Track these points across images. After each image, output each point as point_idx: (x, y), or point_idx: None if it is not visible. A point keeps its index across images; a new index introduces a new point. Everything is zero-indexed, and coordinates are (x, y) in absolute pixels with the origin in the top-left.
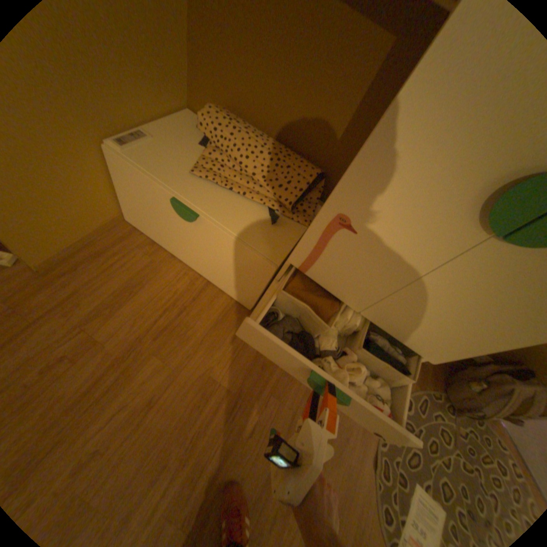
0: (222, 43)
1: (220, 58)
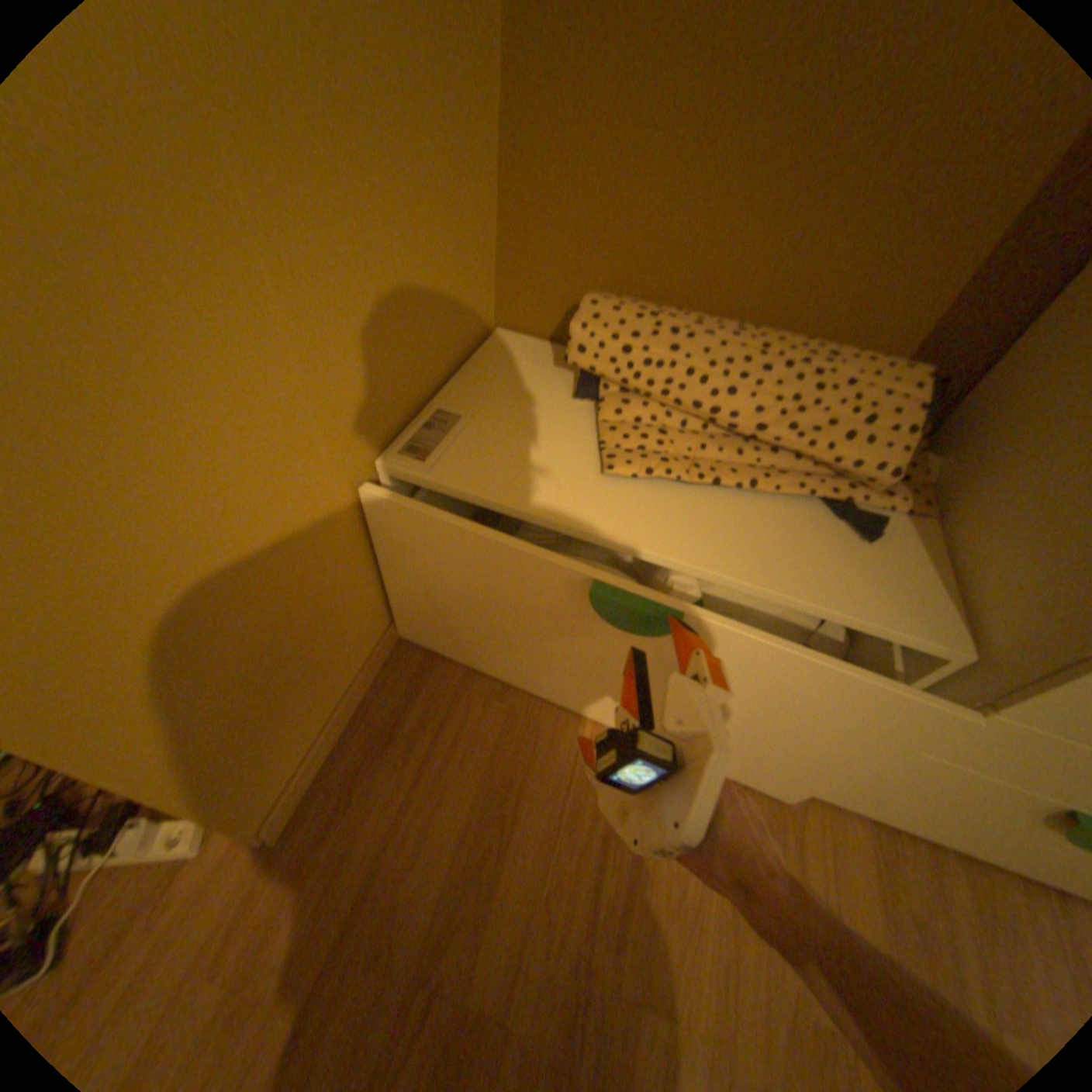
0: (600, 142)
1: (594, 179)
